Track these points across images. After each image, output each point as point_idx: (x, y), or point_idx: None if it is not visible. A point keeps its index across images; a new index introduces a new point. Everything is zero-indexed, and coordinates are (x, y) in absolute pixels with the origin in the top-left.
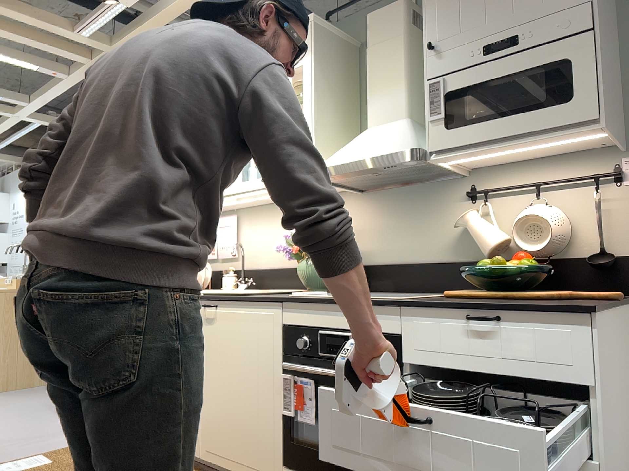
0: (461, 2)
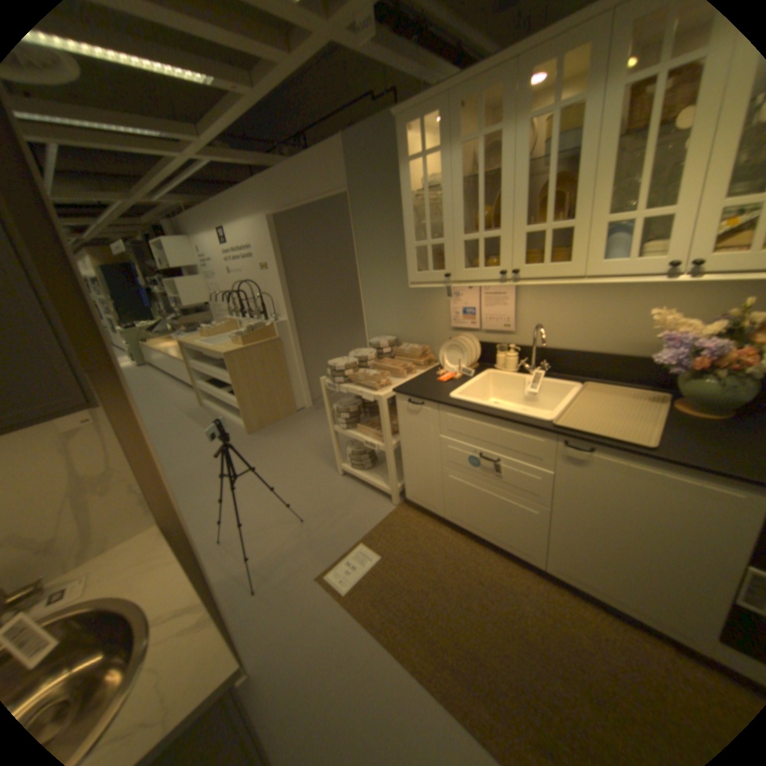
0: None
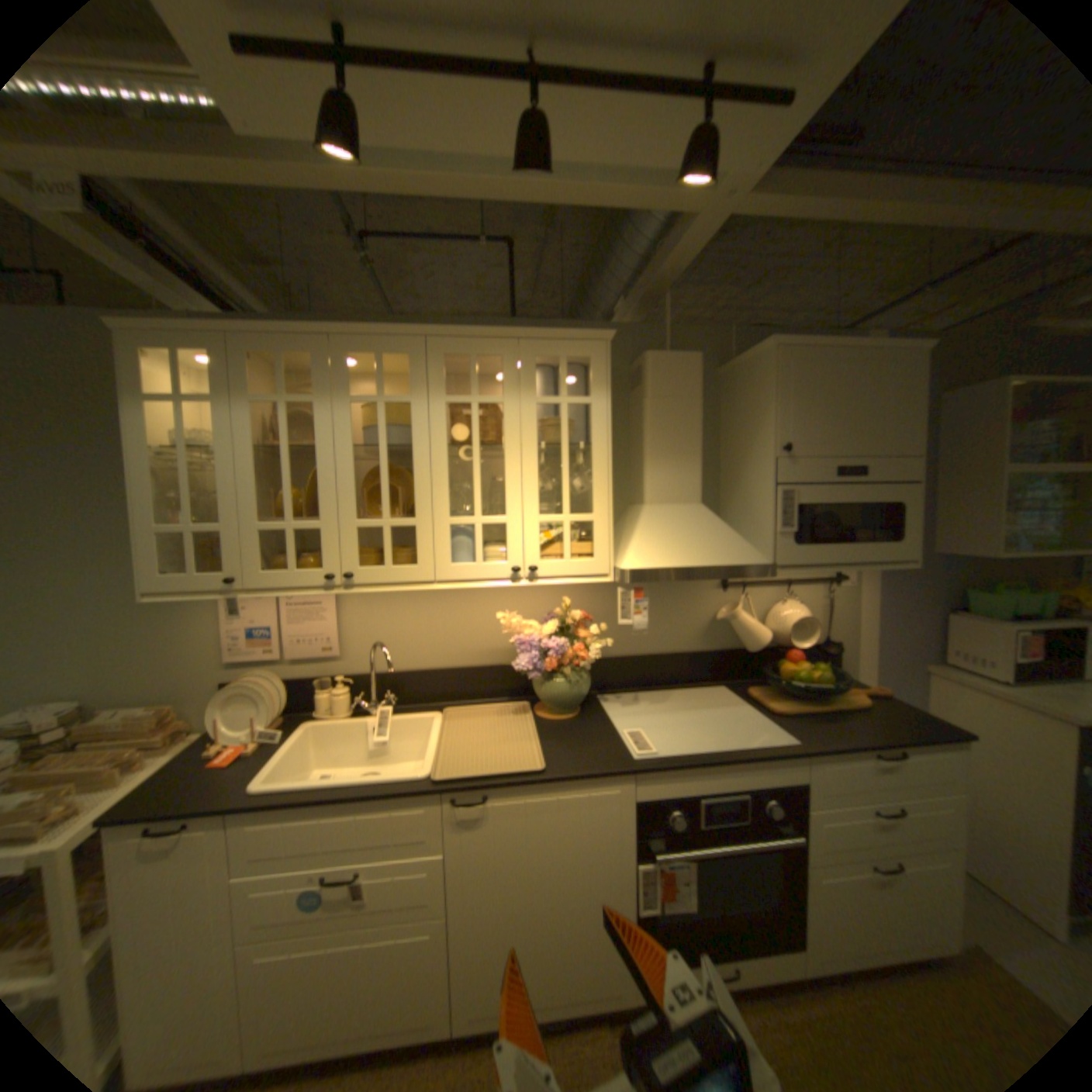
0: (821, 408)
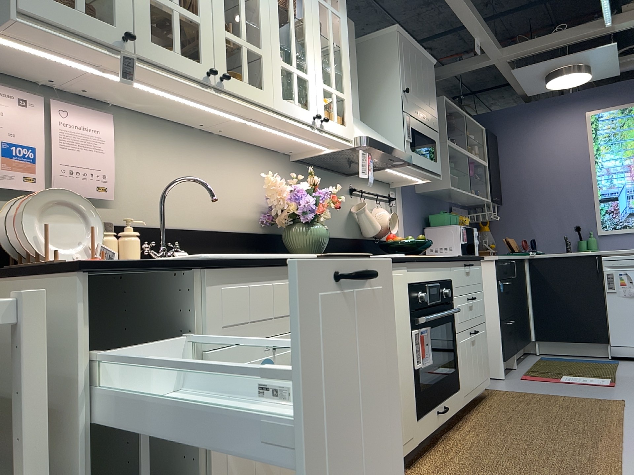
0: (412, 76)
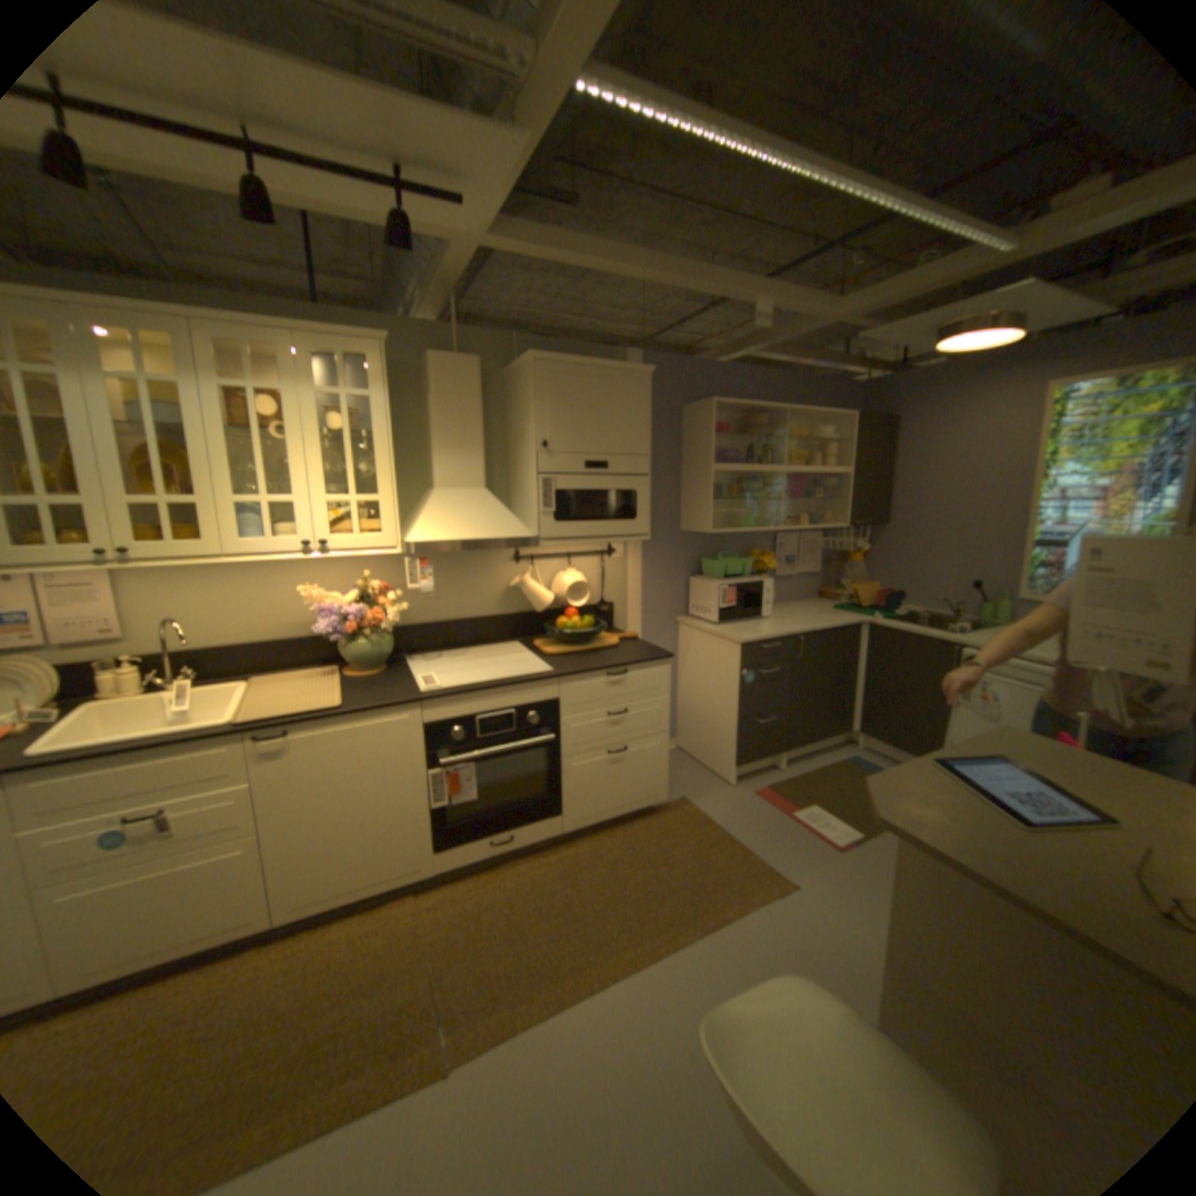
0: (571, 415)
